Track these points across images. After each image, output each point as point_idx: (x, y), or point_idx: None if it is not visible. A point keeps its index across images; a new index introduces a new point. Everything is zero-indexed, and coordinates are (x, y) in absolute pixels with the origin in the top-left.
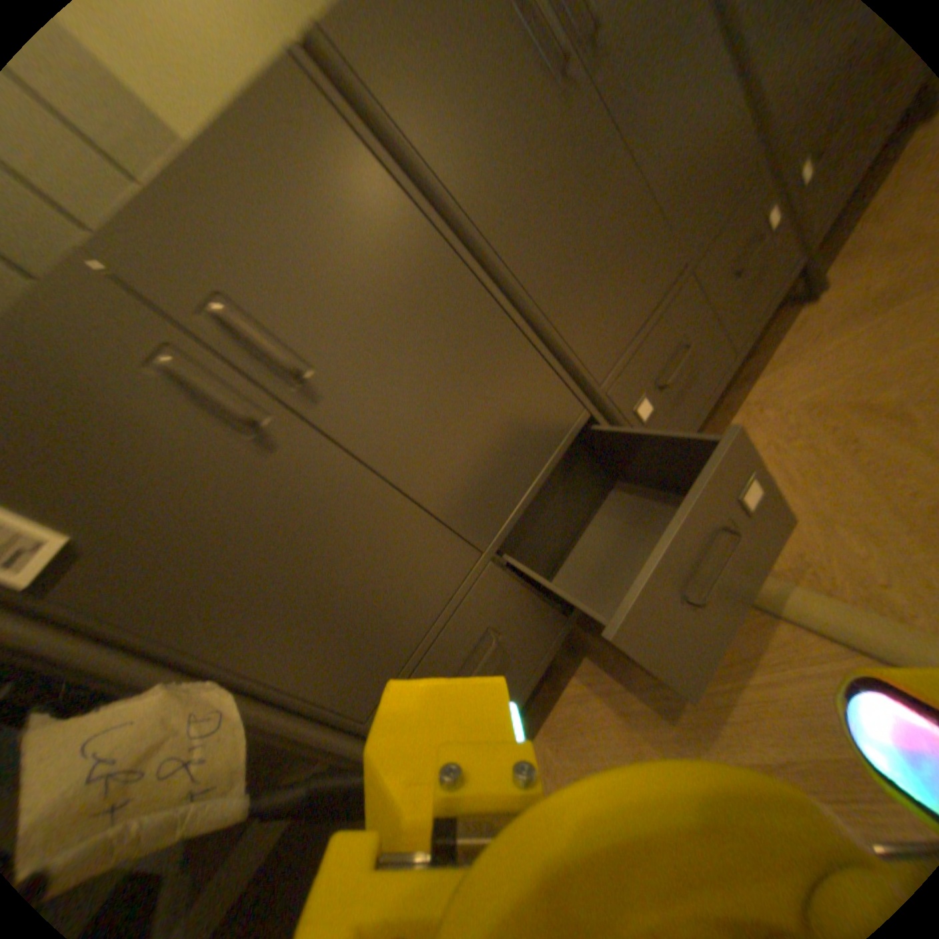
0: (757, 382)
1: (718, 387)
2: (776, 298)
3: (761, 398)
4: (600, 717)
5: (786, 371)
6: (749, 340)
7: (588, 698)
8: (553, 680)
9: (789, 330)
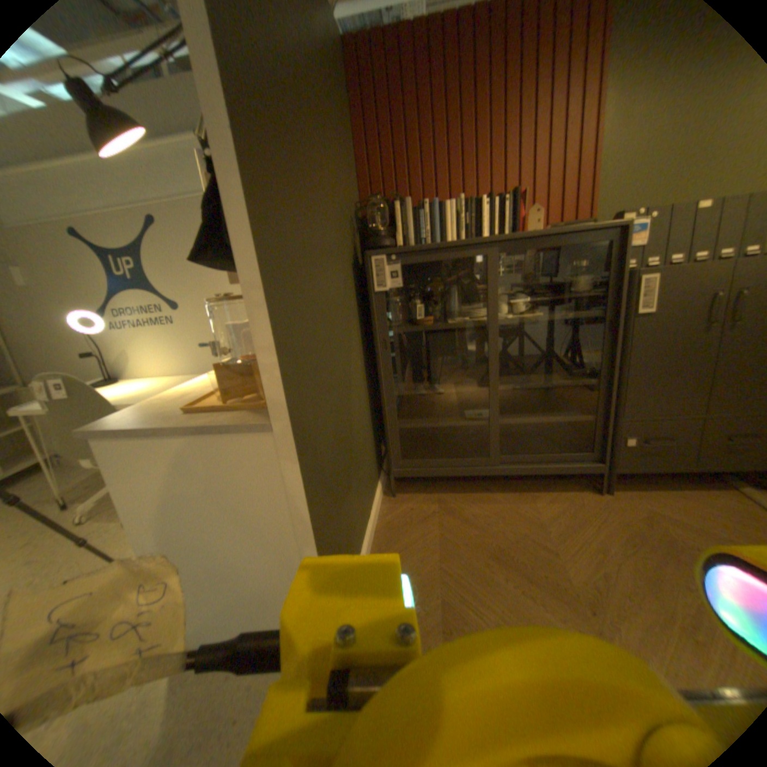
0: None
1: None
2: None
3: None
4: (672, 507)
5: None
6: None
7: (668, 501)
8: (650, 488)
9: None
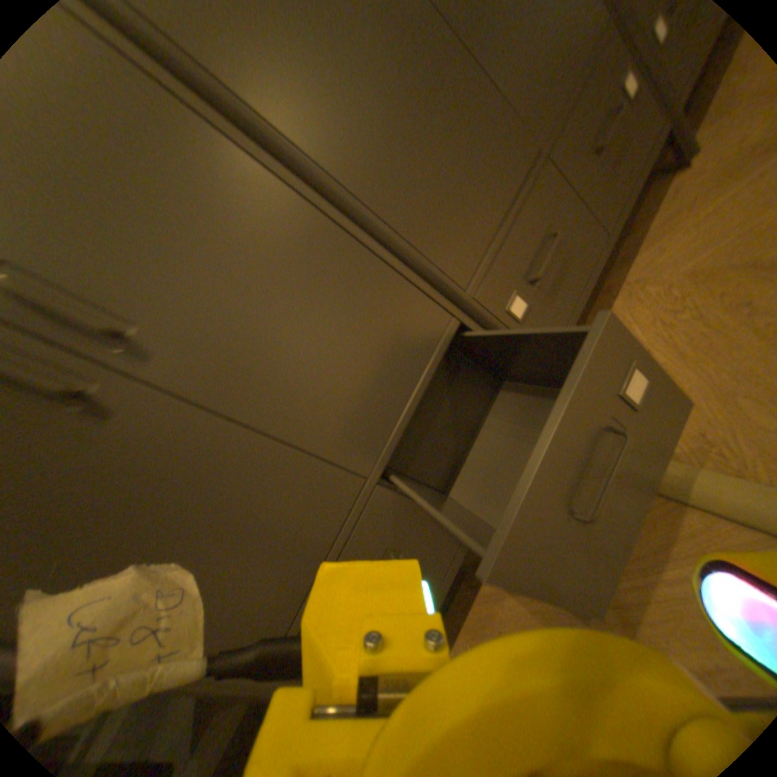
0: (636, 260)
1: (594, 271)
2: (644, 170)
3: (641, 275)
4: (516, 616)
5: (665, 244)
6: (620, 218)
7: (503, 597)
8: (470, 578)
9: (663, 202)
